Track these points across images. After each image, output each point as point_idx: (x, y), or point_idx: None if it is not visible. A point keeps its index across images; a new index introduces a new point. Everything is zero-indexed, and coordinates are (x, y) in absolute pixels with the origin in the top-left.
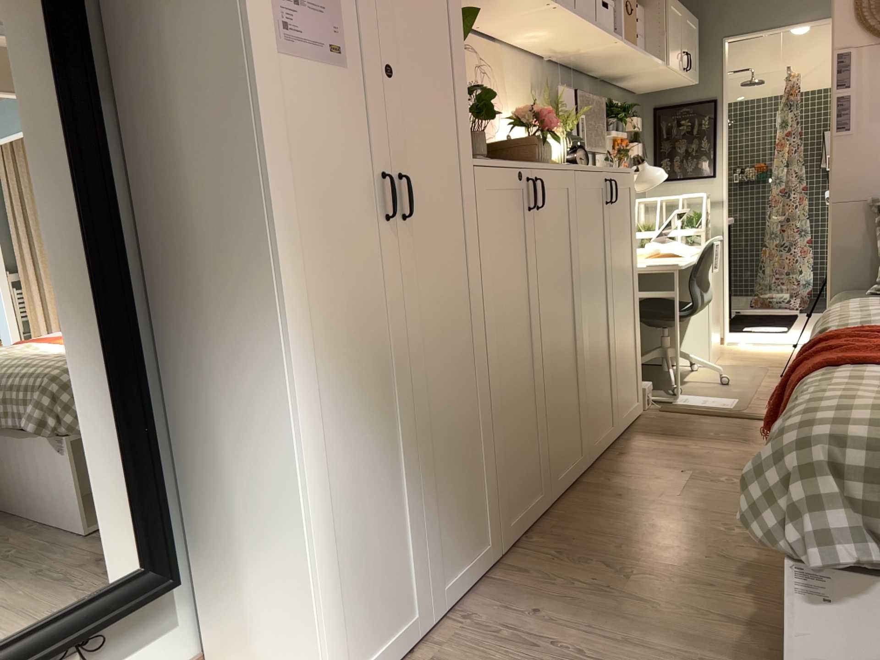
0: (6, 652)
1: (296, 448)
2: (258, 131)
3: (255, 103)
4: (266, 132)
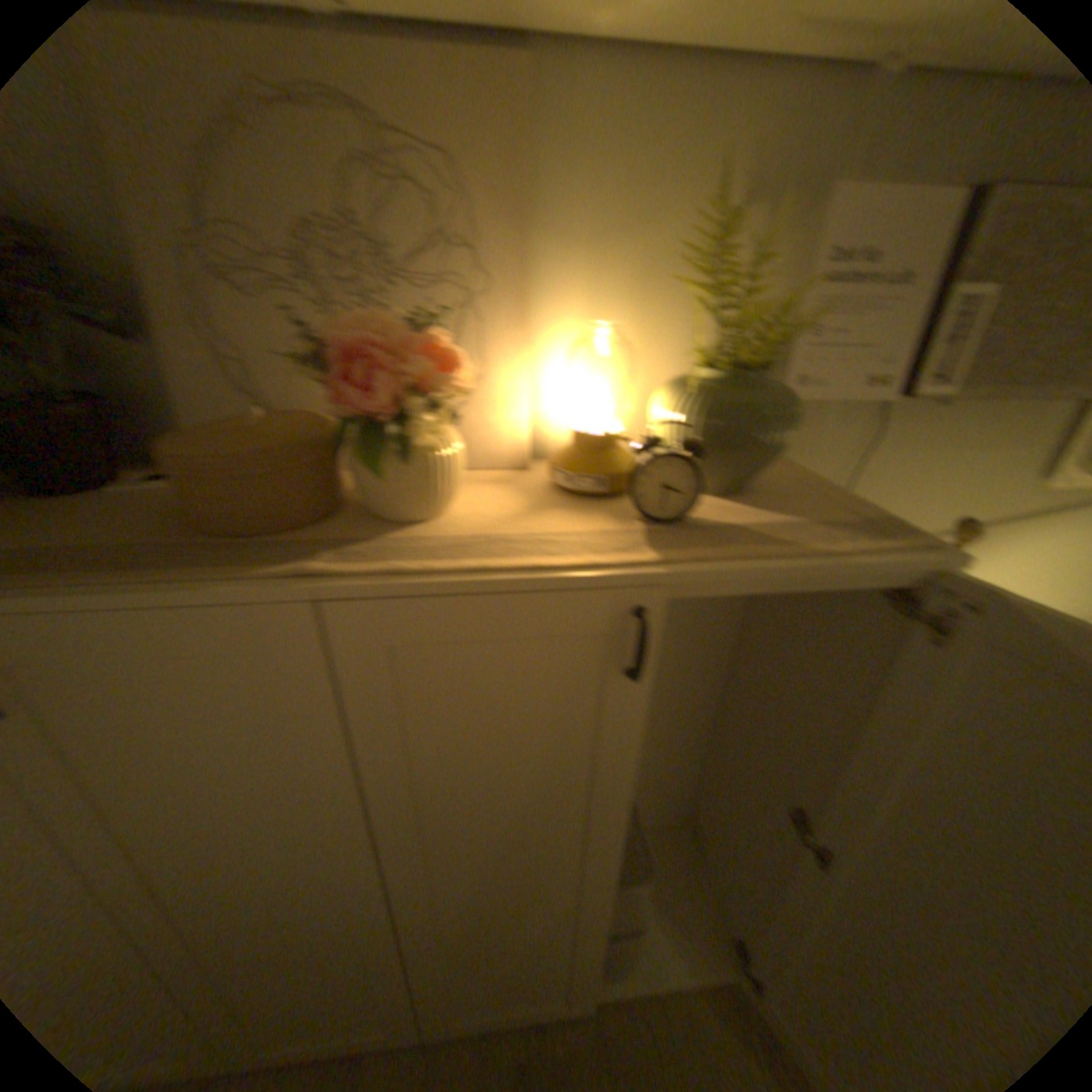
0: None
1: None
2: None
3: None
4: None
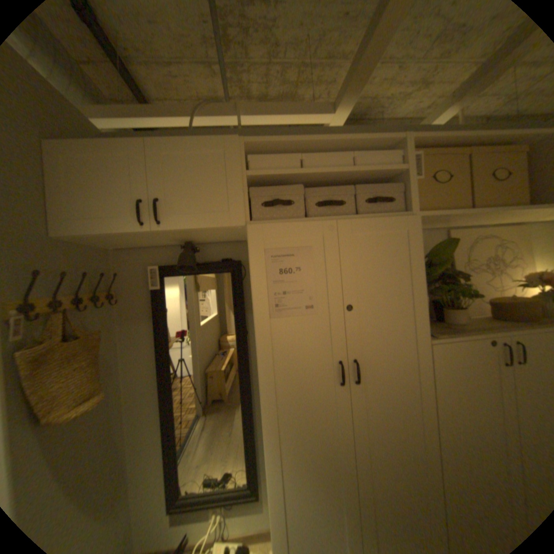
0: (200, 498)
1: (269, 496)
2: (258, 356)
3: (257, 344)
4: (263, 355)
